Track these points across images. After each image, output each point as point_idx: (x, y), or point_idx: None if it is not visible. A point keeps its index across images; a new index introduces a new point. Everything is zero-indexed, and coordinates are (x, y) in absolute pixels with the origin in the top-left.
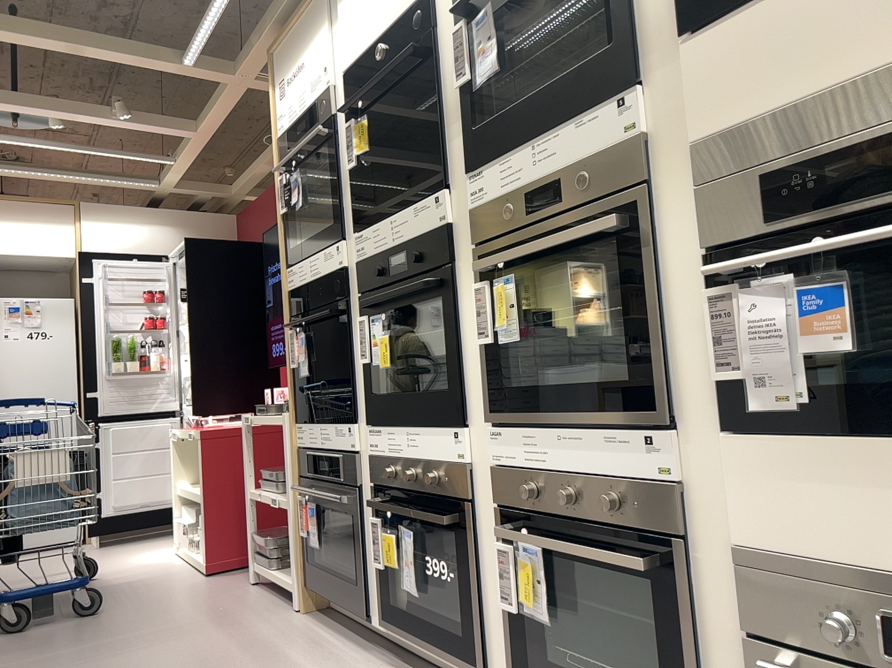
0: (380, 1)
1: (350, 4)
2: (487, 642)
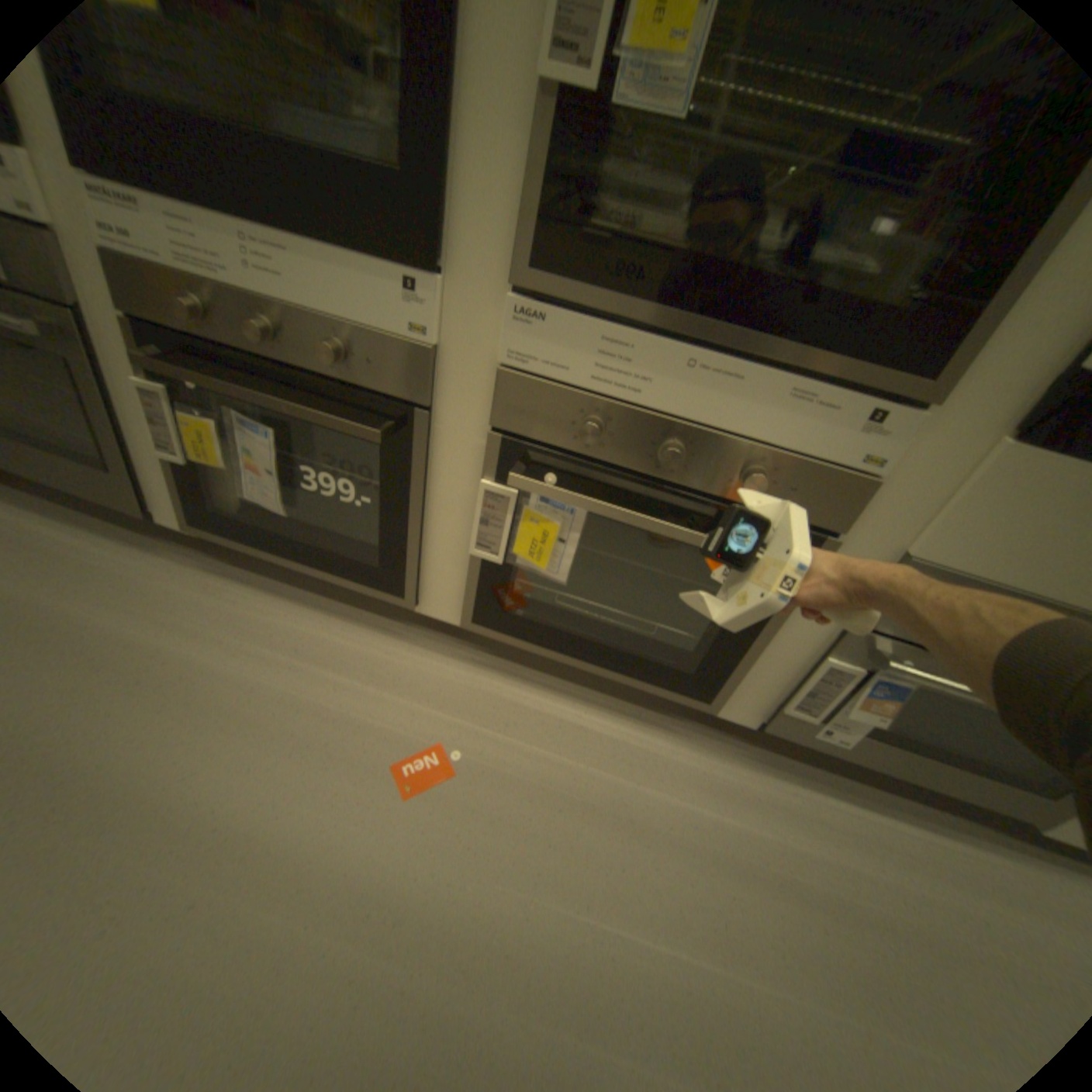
0: None
1: None
2: (418, 568)
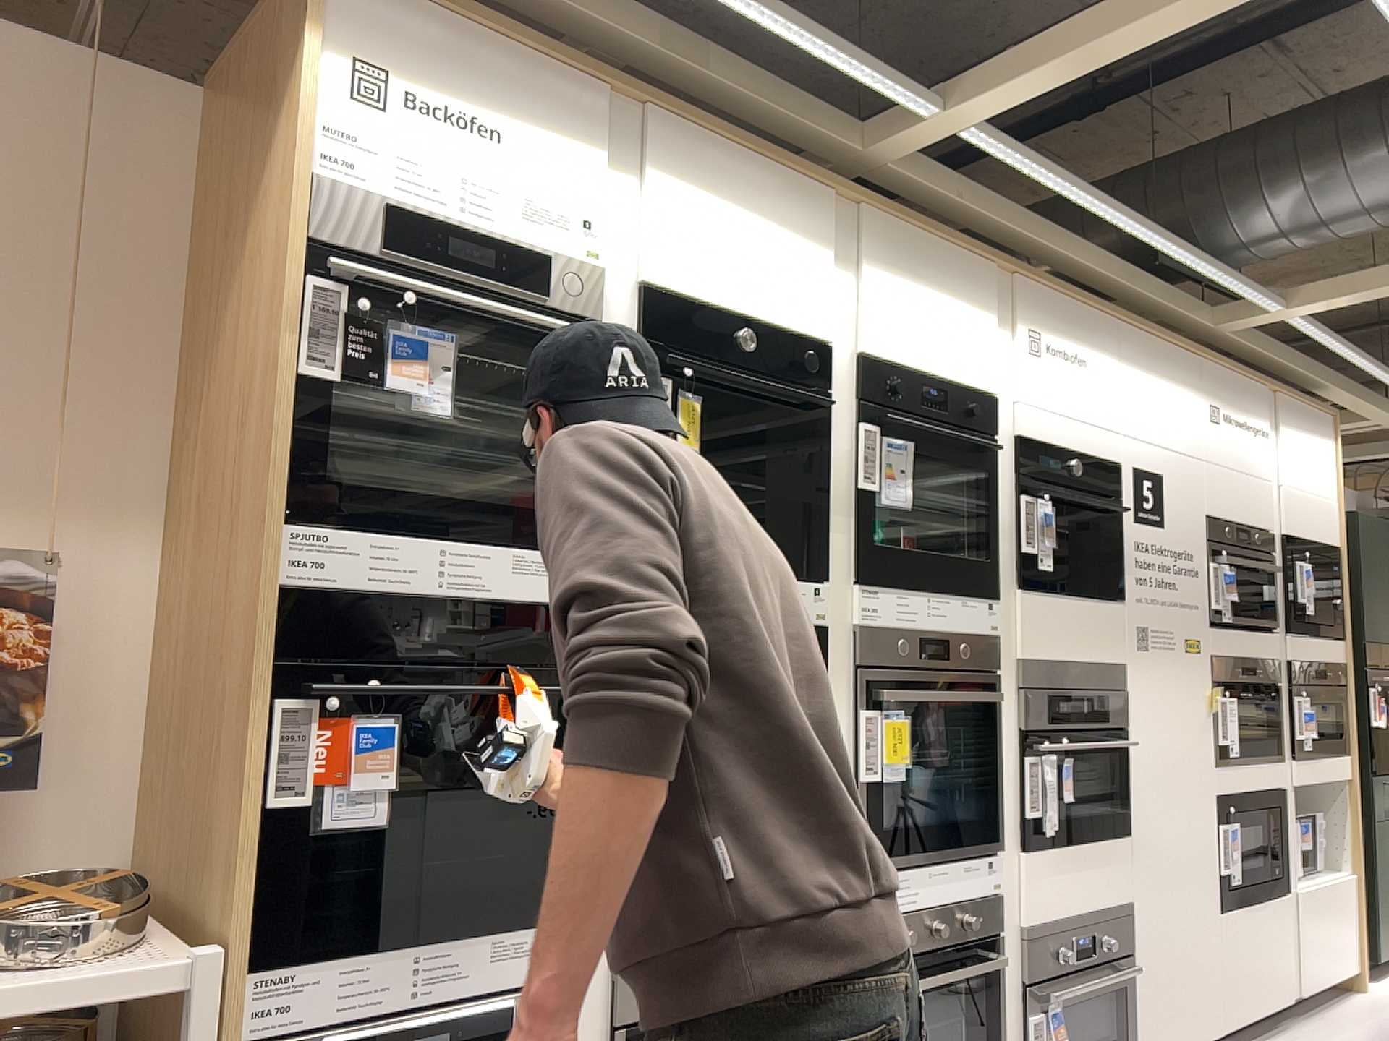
0: (751, 280)
1: (688, 216)
2: None
